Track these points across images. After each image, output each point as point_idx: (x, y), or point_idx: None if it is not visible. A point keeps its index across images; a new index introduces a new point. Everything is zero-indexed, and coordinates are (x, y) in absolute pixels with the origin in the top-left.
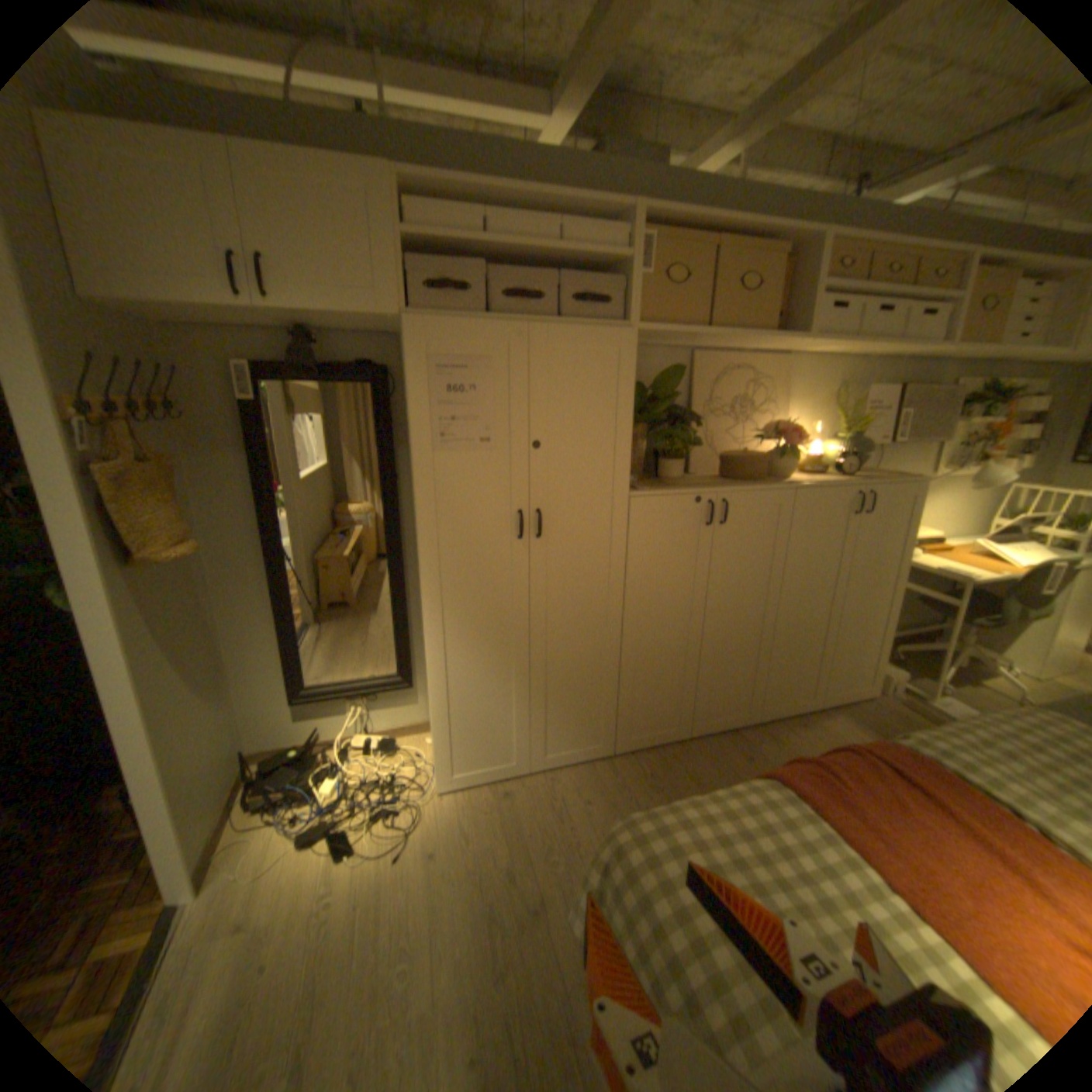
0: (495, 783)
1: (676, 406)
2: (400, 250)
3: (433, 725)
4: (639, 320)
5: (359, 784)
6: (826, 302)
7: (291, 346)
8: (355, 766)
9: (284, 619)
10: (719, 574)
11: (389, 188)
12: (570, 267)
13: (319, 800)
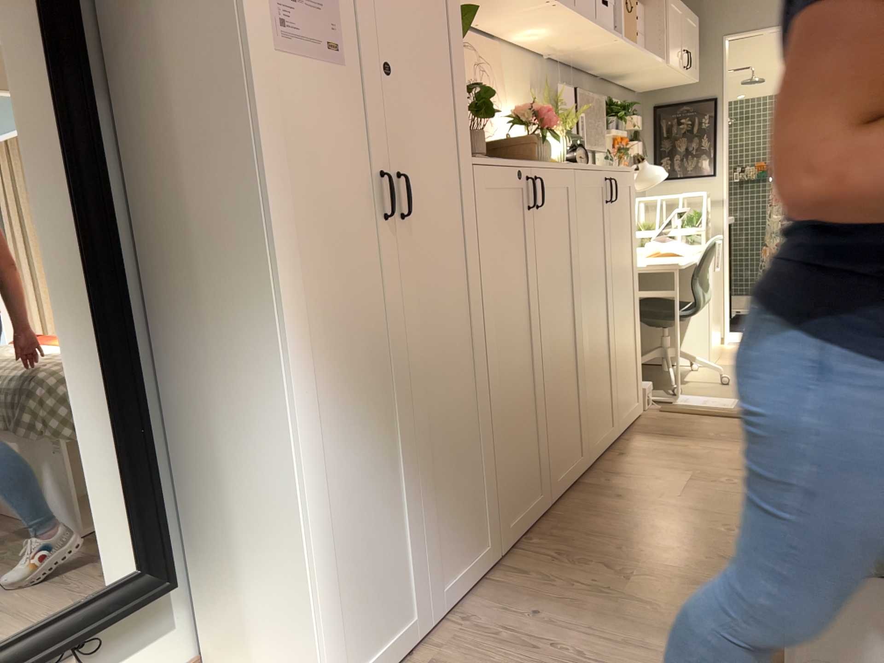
0: None
1: None
2: None
3: (311, 591)
4: None
5: None
6: None
7: None
8: None
9: None
10: (544, 272)
11: None
12: None
13: None
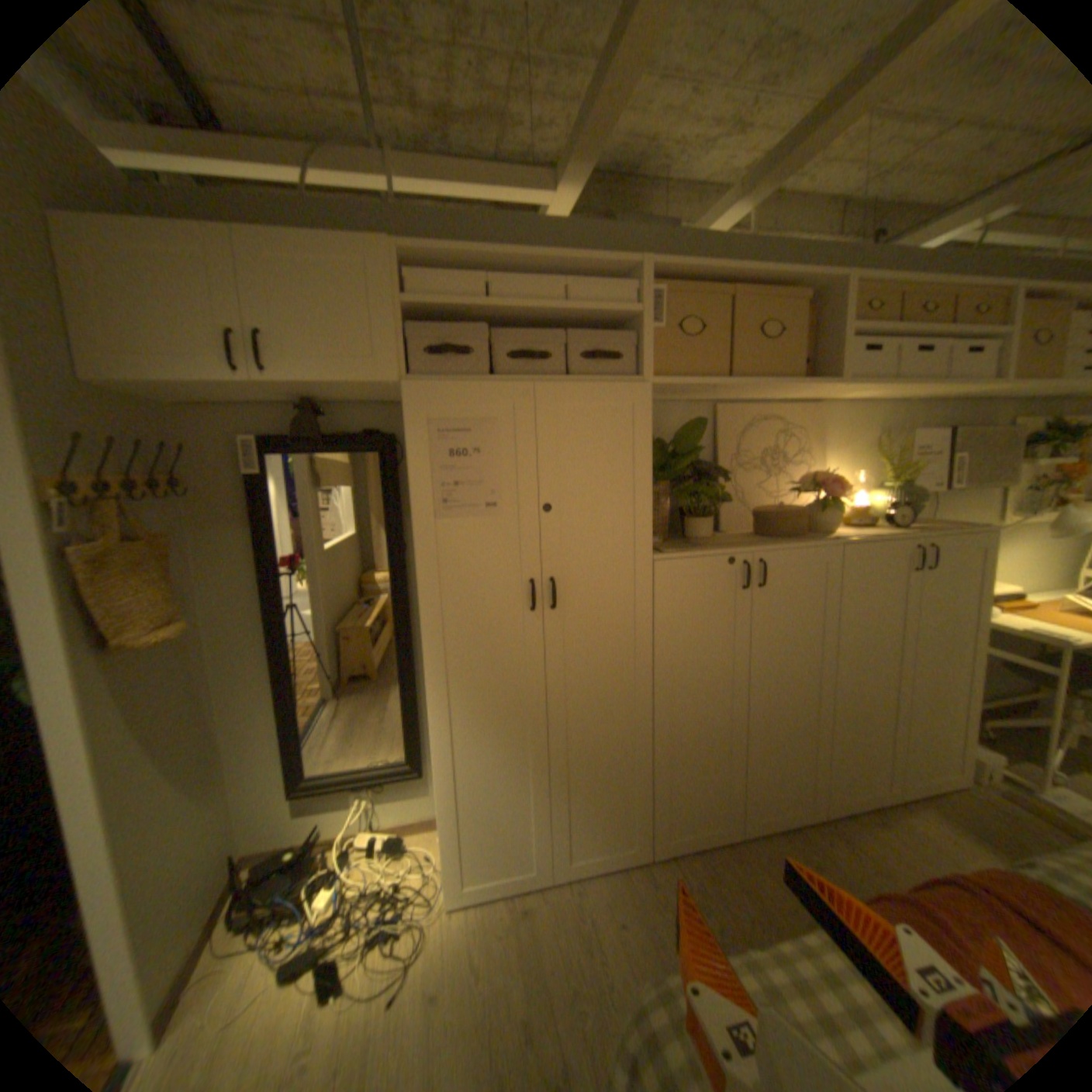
0: (512, 897)
1: (700, 460)
2: (403, 319)
3: (439, 826)
4: (653, 374)
5: (356, 896)
6: (855, 345)
7: (299, 418)
8: (355, 871)
9: (284, 701)
10: (763, 643)
11: (388, 259)
12: (578, 326)
13: (311, 915)
